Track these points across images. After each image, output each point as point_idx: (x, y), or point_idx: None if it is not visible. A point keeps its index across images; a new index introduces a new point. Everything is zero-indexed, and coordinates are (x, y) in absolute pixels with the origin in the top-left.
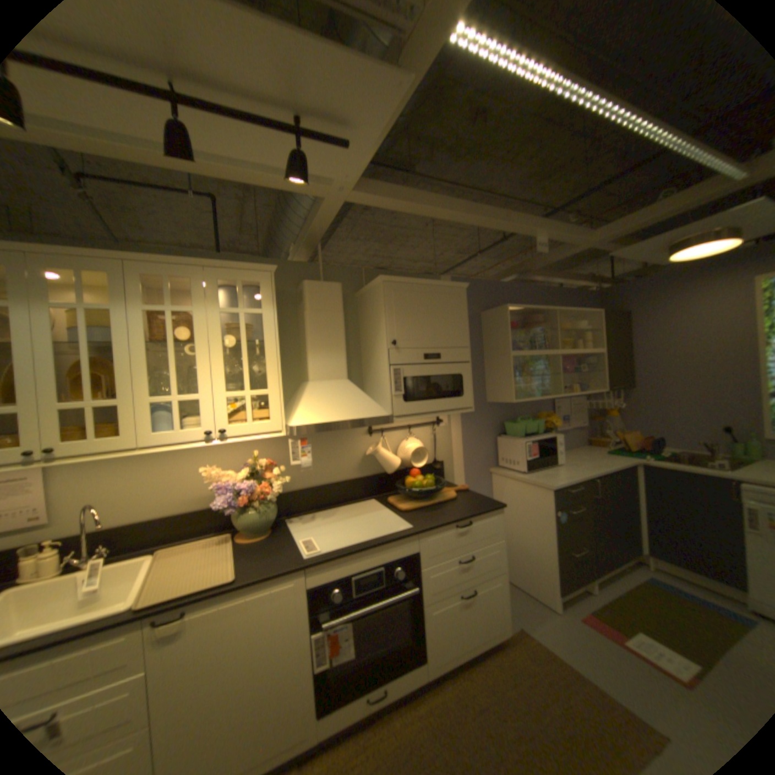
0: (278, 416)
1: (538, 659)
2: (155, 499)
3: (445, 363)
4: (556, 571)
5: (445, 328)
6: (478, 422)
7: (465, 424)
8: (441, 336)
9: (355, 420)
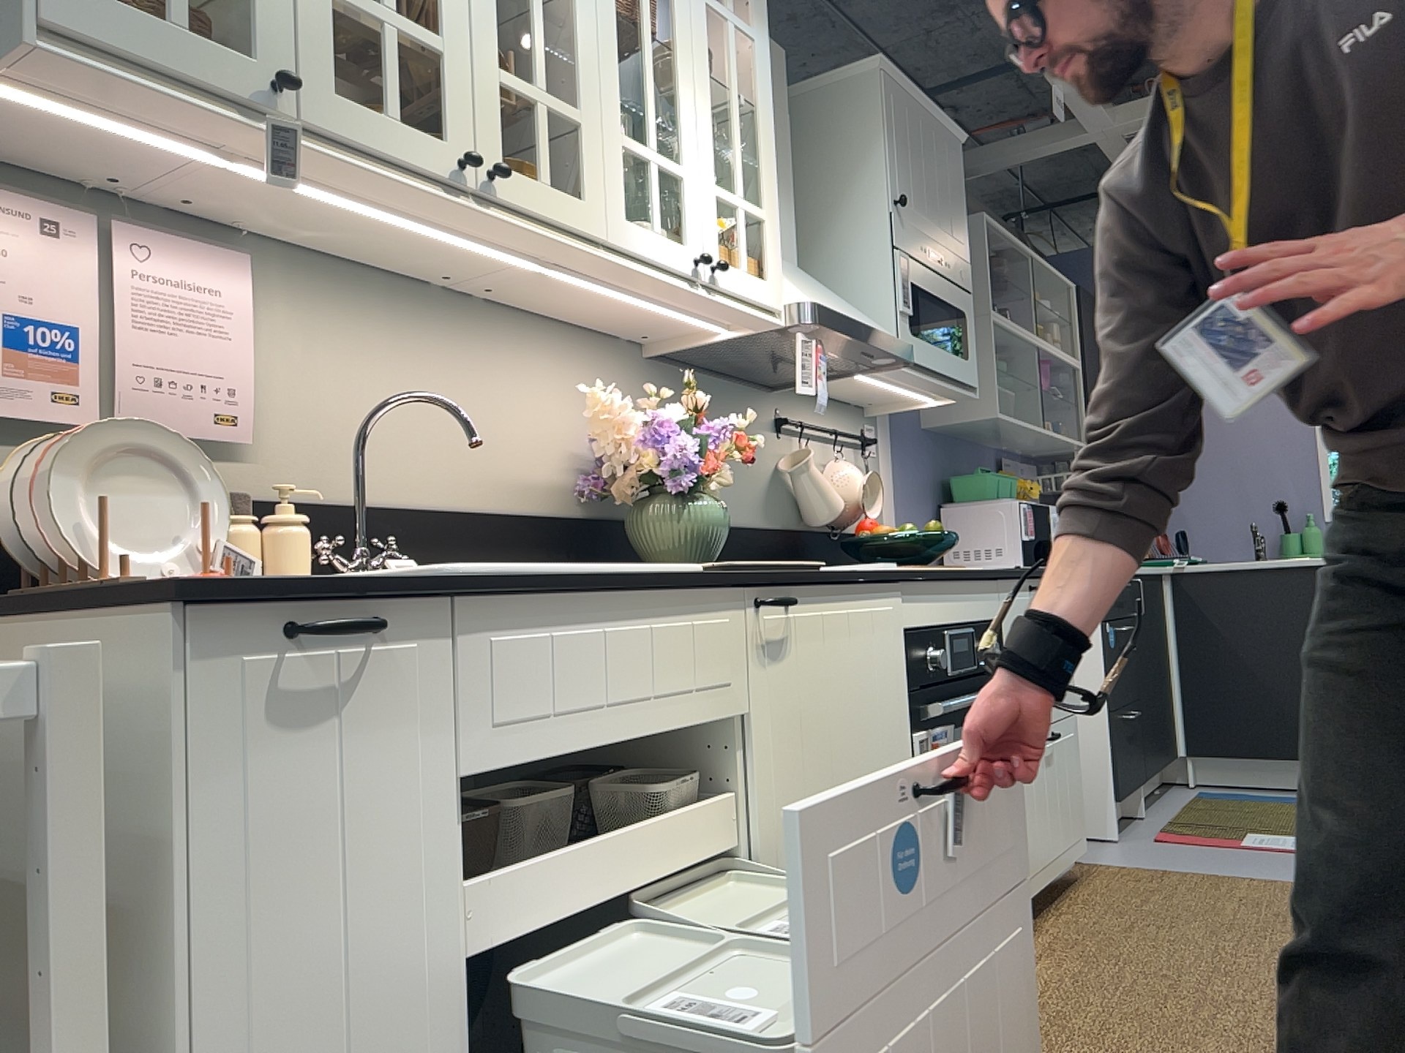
0: (779, 275)
1: (1141, 876)
2: (448, 456)
3: (947, 282)
4: (1106, 745)
5: (947, 210)
6: (916, 468)
7: (900, 465)
8: (944, 223)
9: (878, 331)
